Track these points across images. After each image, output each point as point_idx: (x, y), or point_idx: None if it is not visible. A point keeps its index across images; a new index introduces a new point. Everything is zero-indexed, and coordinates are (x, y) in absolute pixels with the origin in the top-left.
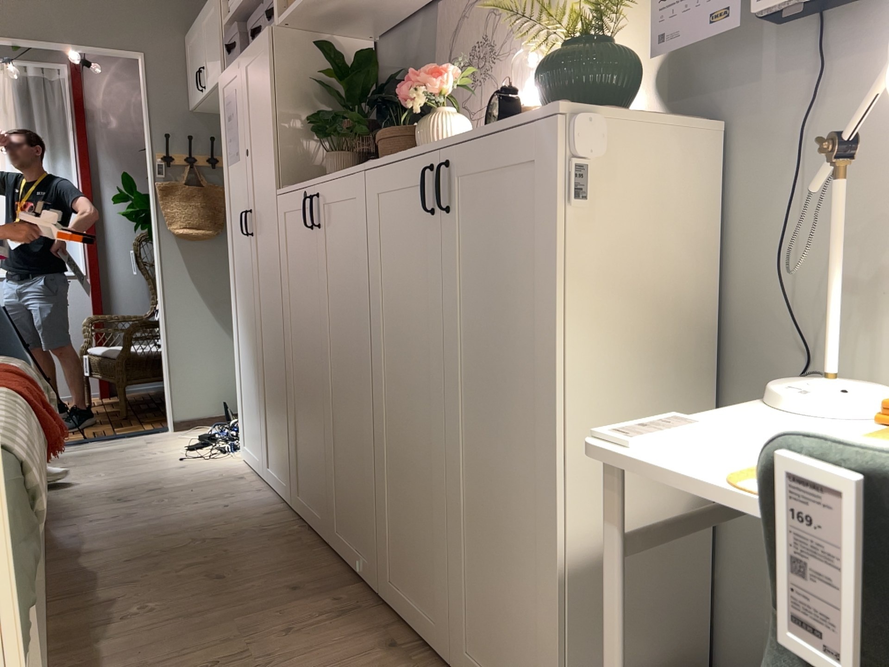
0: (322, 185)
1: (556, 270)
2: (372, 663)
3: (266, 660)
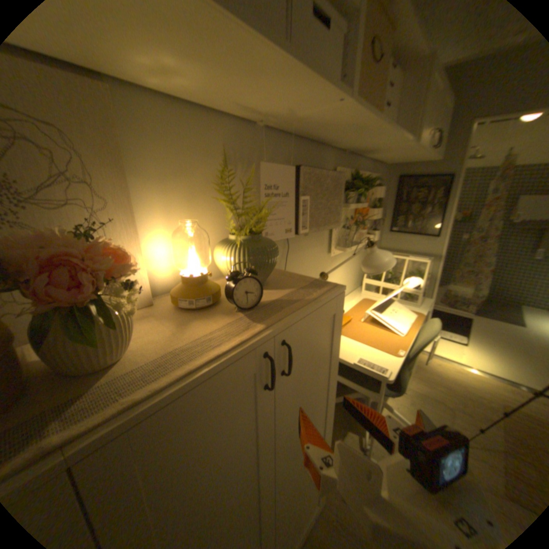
0: None
1: (337, 350)
2: None
3: None
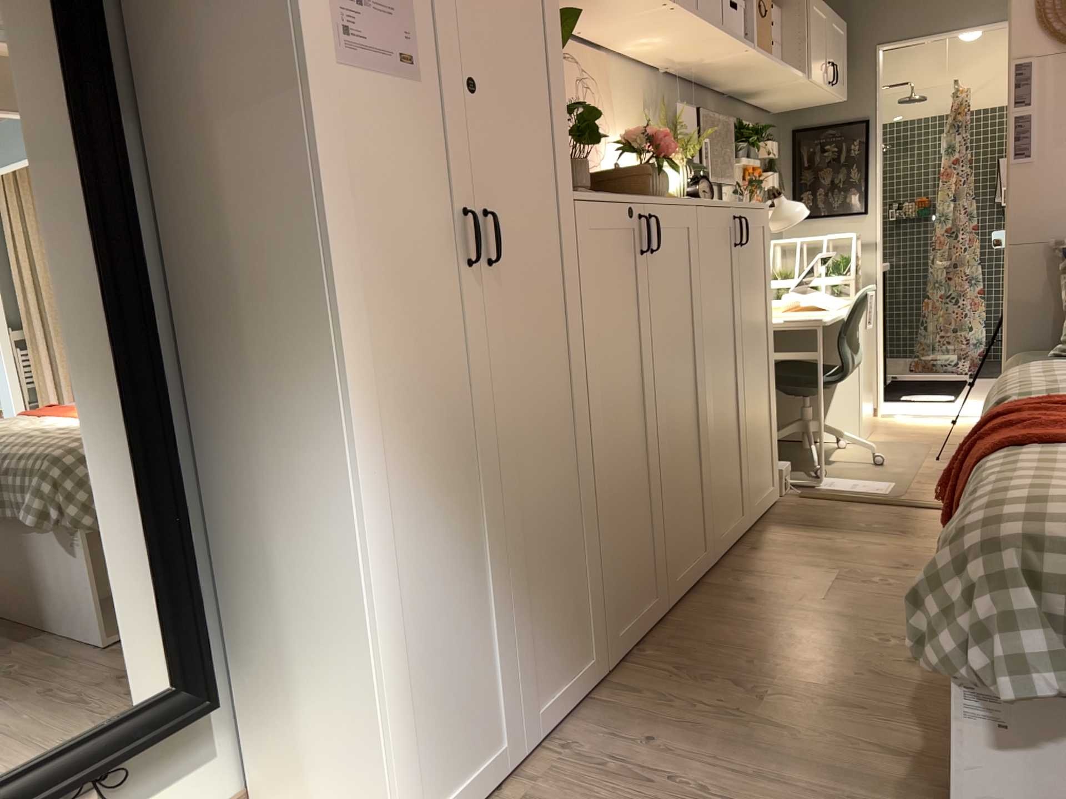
0: (653, 204)
1: (766, 270)
2: (769, 548)
3: (823, 572)
